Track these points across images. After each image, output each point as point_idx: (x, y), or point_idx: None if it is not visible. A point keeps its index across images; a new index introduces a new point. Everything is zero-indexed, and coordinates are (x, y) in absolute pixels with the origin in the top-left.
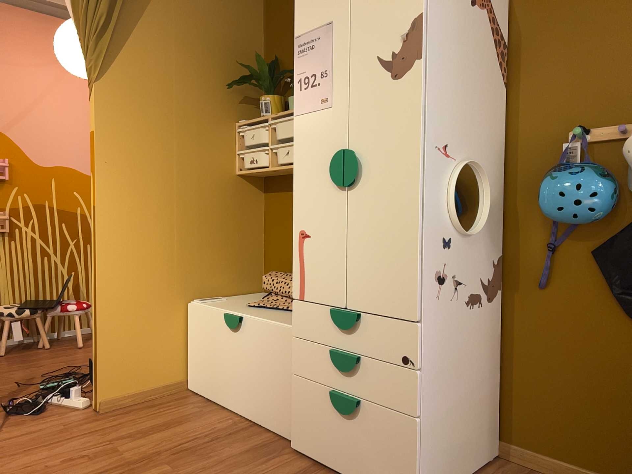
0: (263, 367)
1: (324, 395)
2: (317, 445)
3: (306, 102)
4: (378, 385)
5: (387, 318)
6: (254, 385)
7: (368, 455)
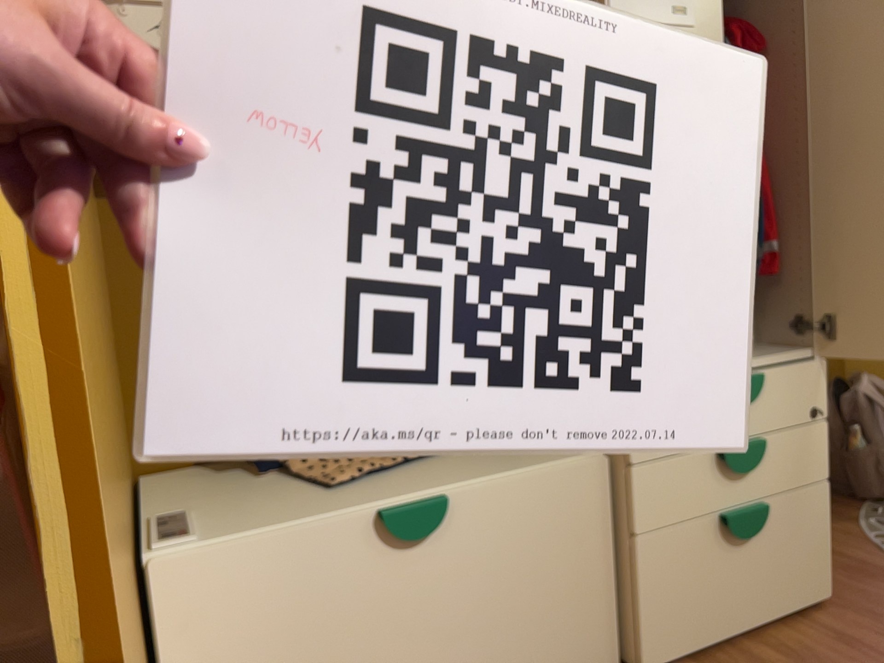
0: (526, 575)
1: (705, 532)
2: (699, 623)
3: (640, 0)
4: (785, 464)
5: (791, 364)
6: (498, 633)
7: (778, 571)
